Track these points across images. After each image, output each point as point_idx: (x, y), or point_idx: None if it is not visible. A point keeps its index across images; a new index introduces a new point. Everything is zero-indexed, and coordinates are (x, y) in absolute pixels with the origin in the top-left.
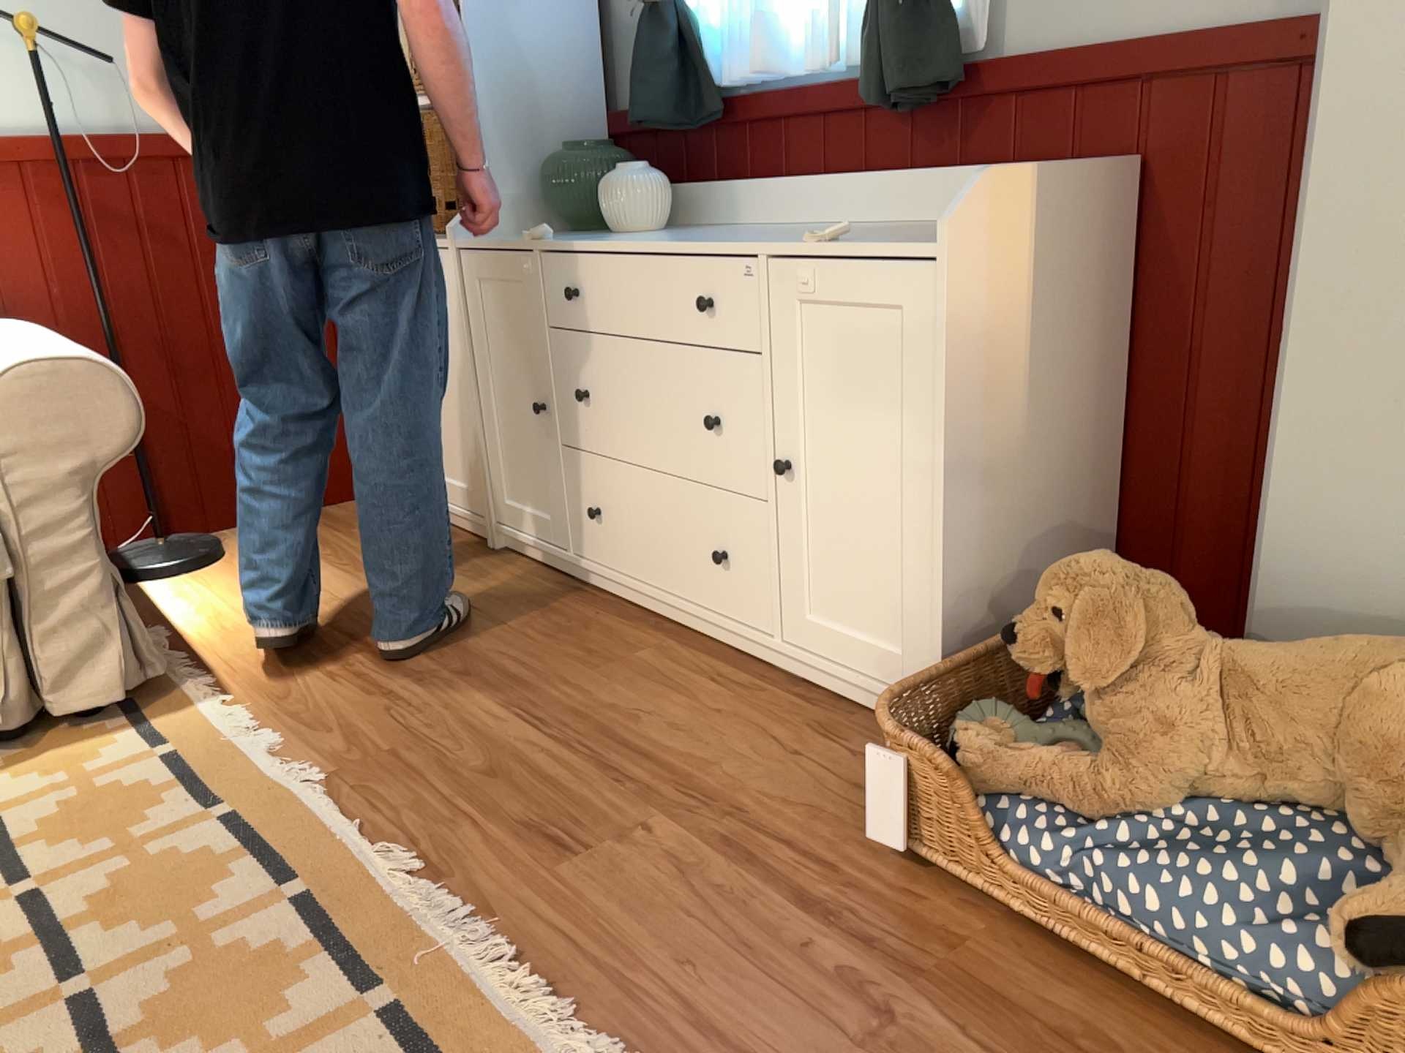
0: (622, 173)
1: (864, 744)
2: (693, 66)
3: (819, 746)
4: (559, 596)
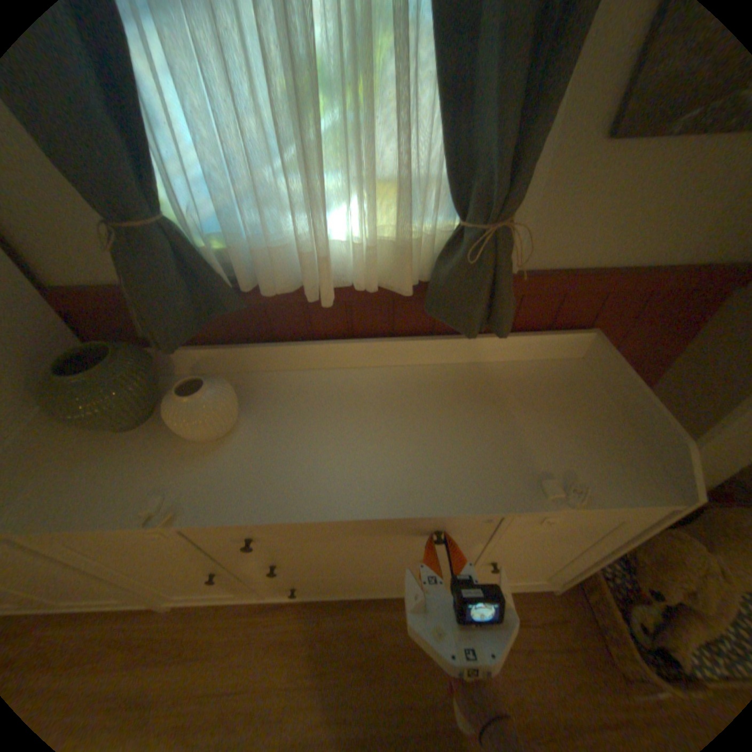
0: (196, 399)
1: (536, 614)
2: (190, 261)
3: (528, 634)
4: (275, 622)
